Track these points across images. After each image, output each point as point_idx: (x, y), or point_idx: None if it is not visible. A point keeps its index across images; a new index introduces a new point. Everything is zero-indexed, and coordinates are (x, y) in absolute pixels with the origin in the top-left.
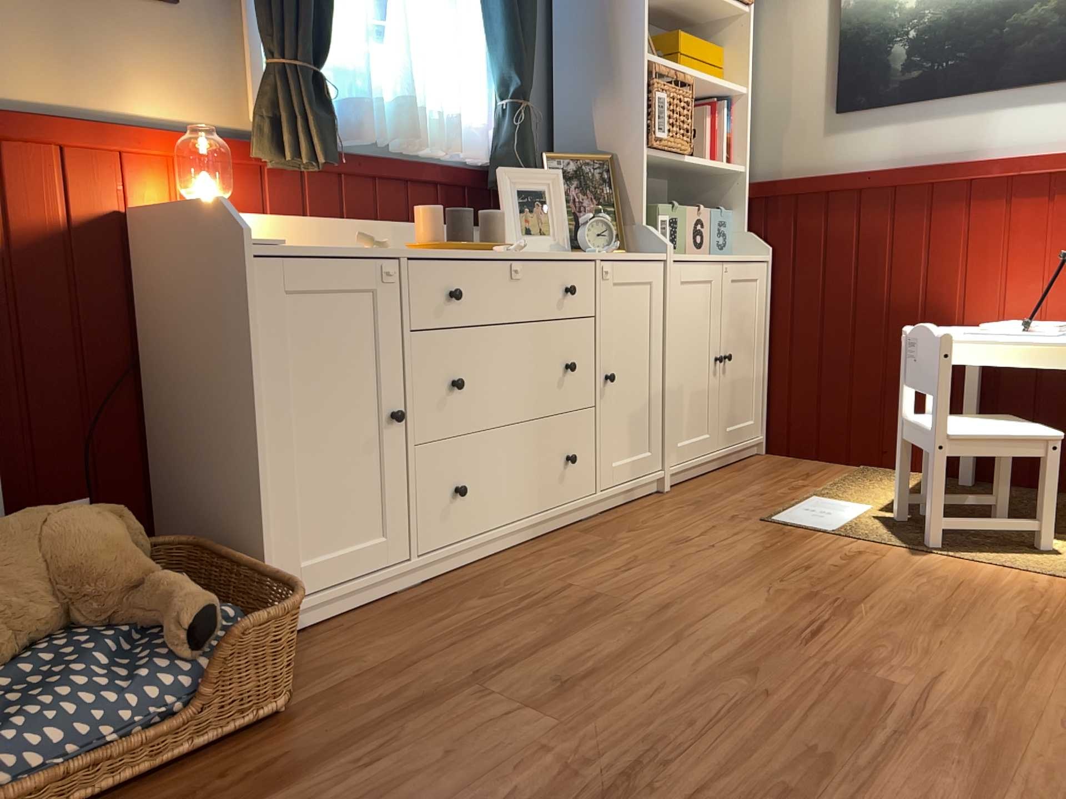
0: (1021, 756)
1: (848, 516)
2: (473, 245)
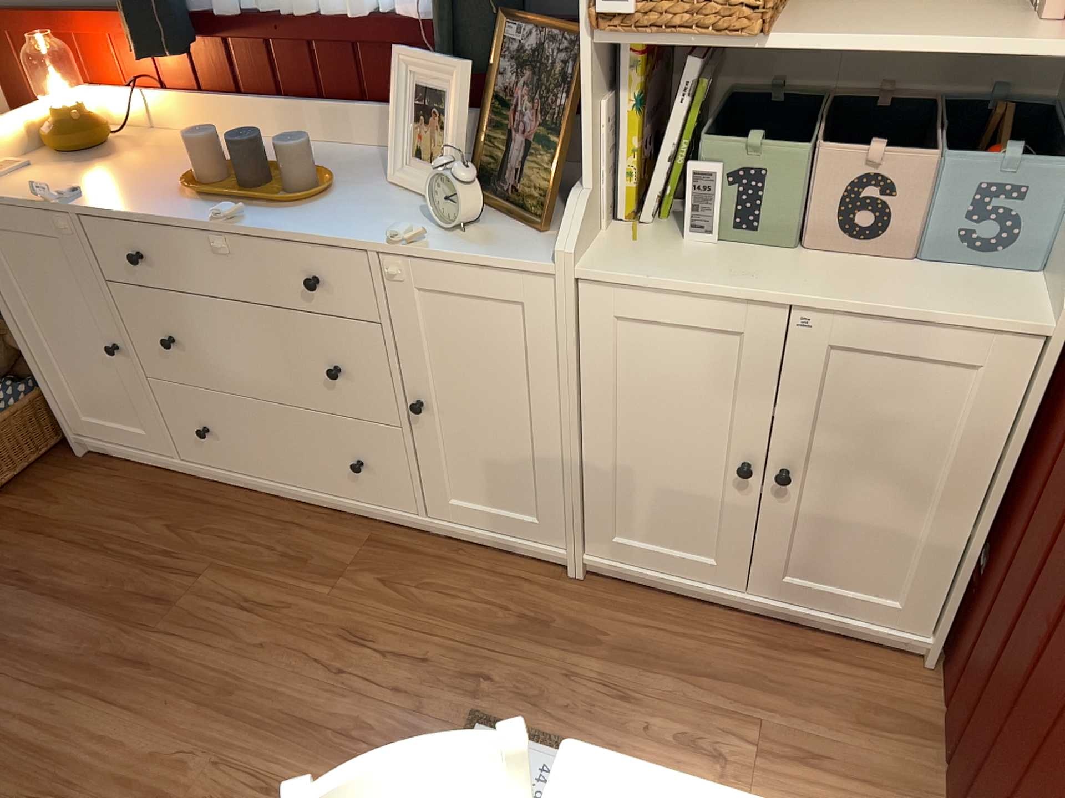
0: None
1: None
2: (223, 197)
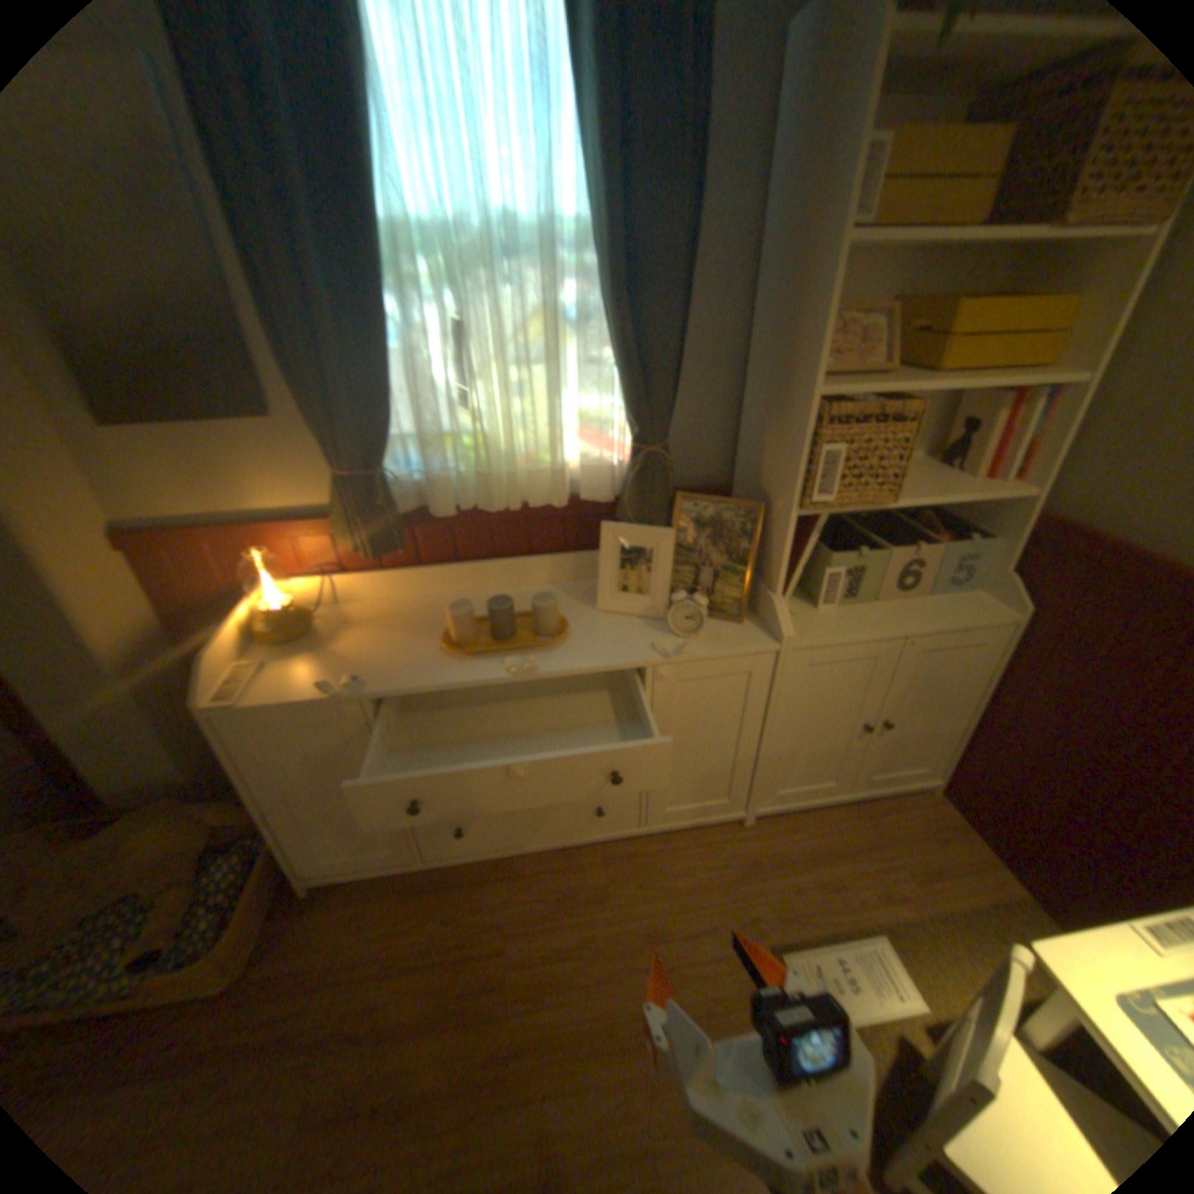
0: None
1: (870, 1017)
2: (490, 651)
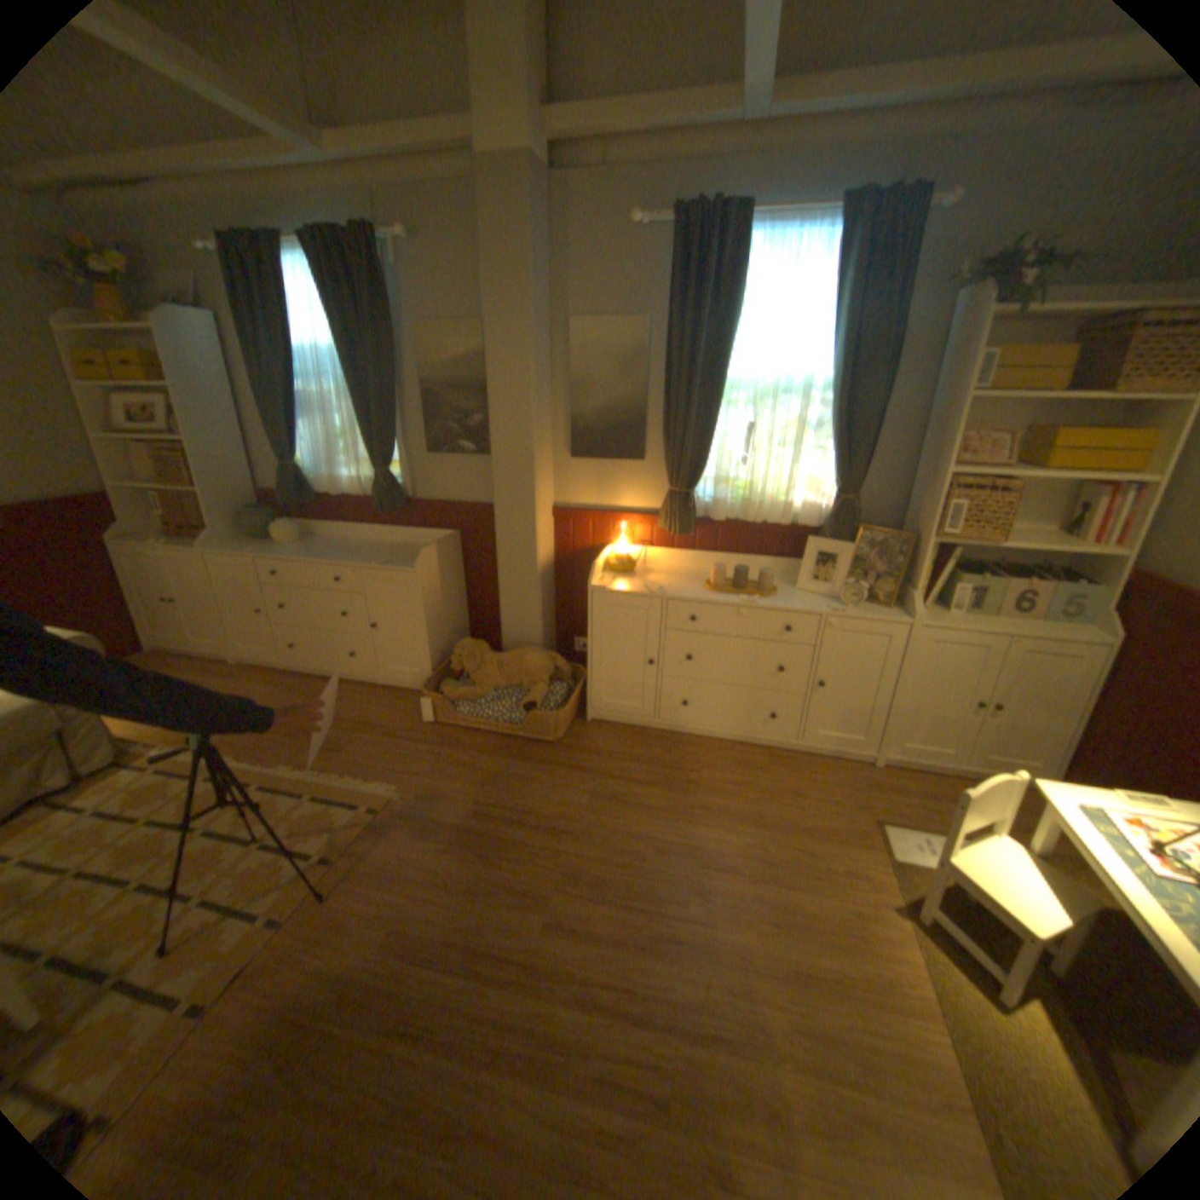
0: (651, 961)
1: (940, 868)
2: (731, 592)
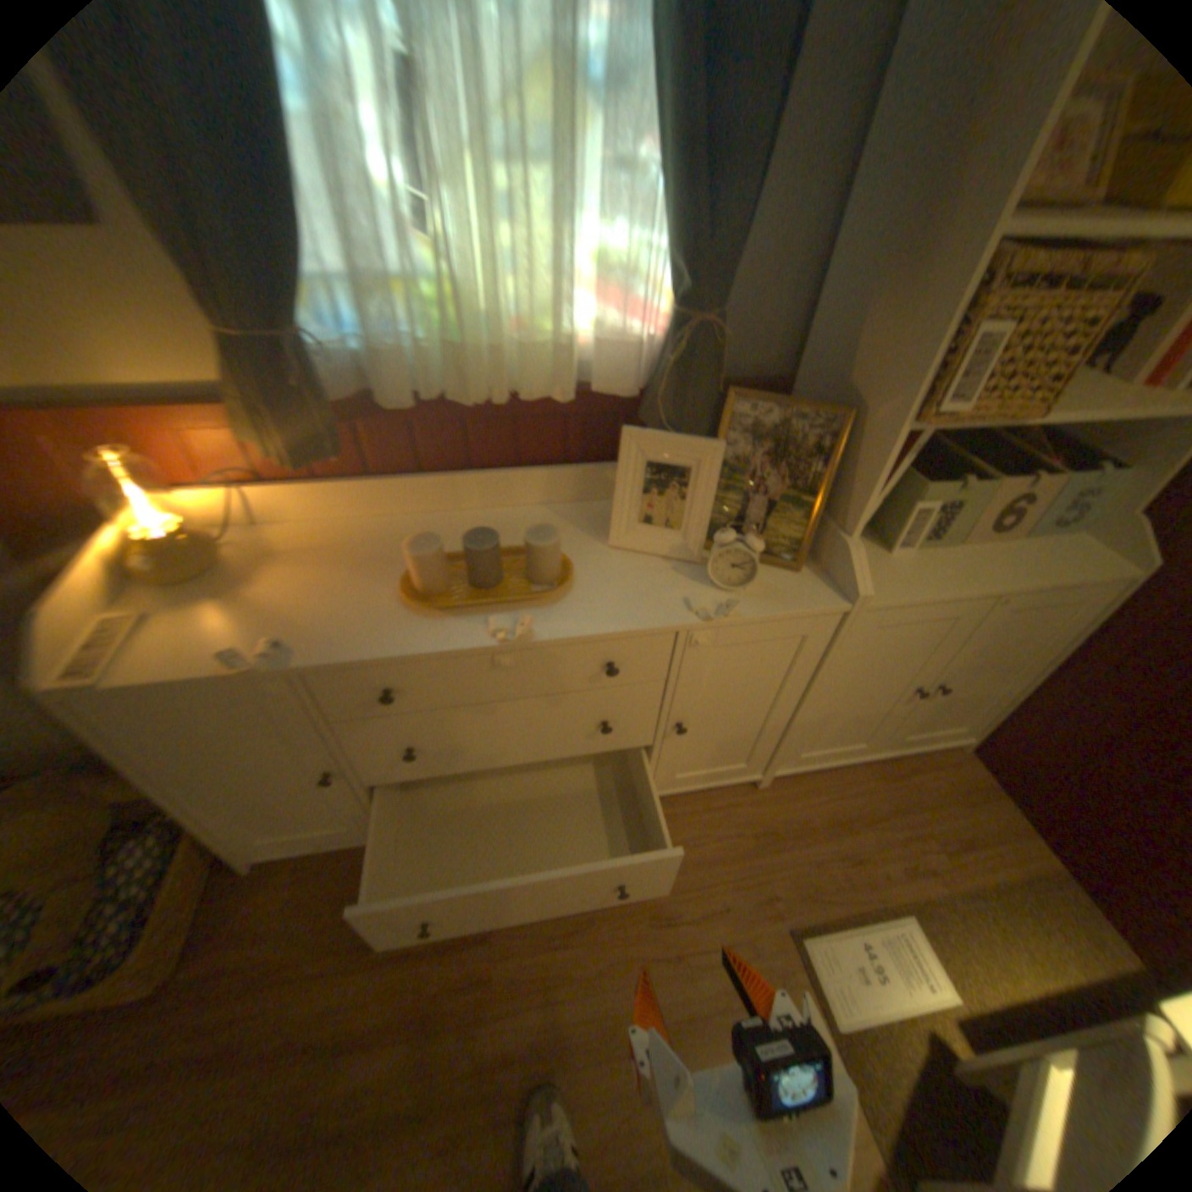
0: None
1: (900, 1011)
2: (469, 606)
